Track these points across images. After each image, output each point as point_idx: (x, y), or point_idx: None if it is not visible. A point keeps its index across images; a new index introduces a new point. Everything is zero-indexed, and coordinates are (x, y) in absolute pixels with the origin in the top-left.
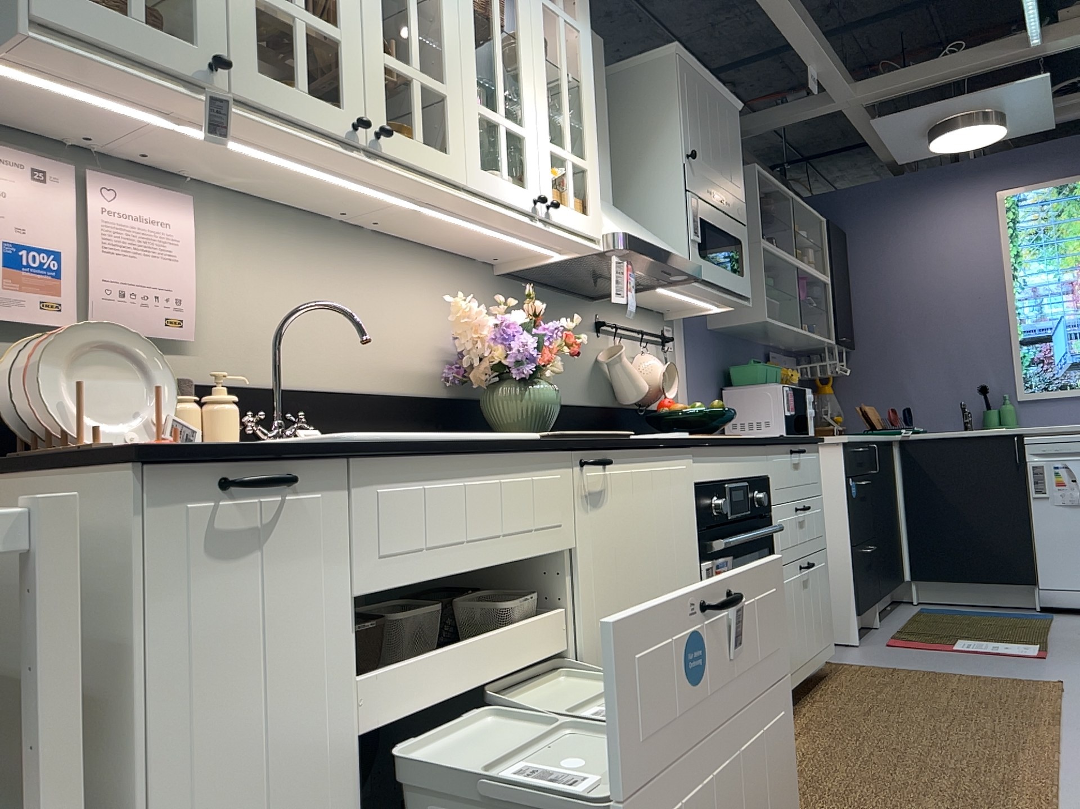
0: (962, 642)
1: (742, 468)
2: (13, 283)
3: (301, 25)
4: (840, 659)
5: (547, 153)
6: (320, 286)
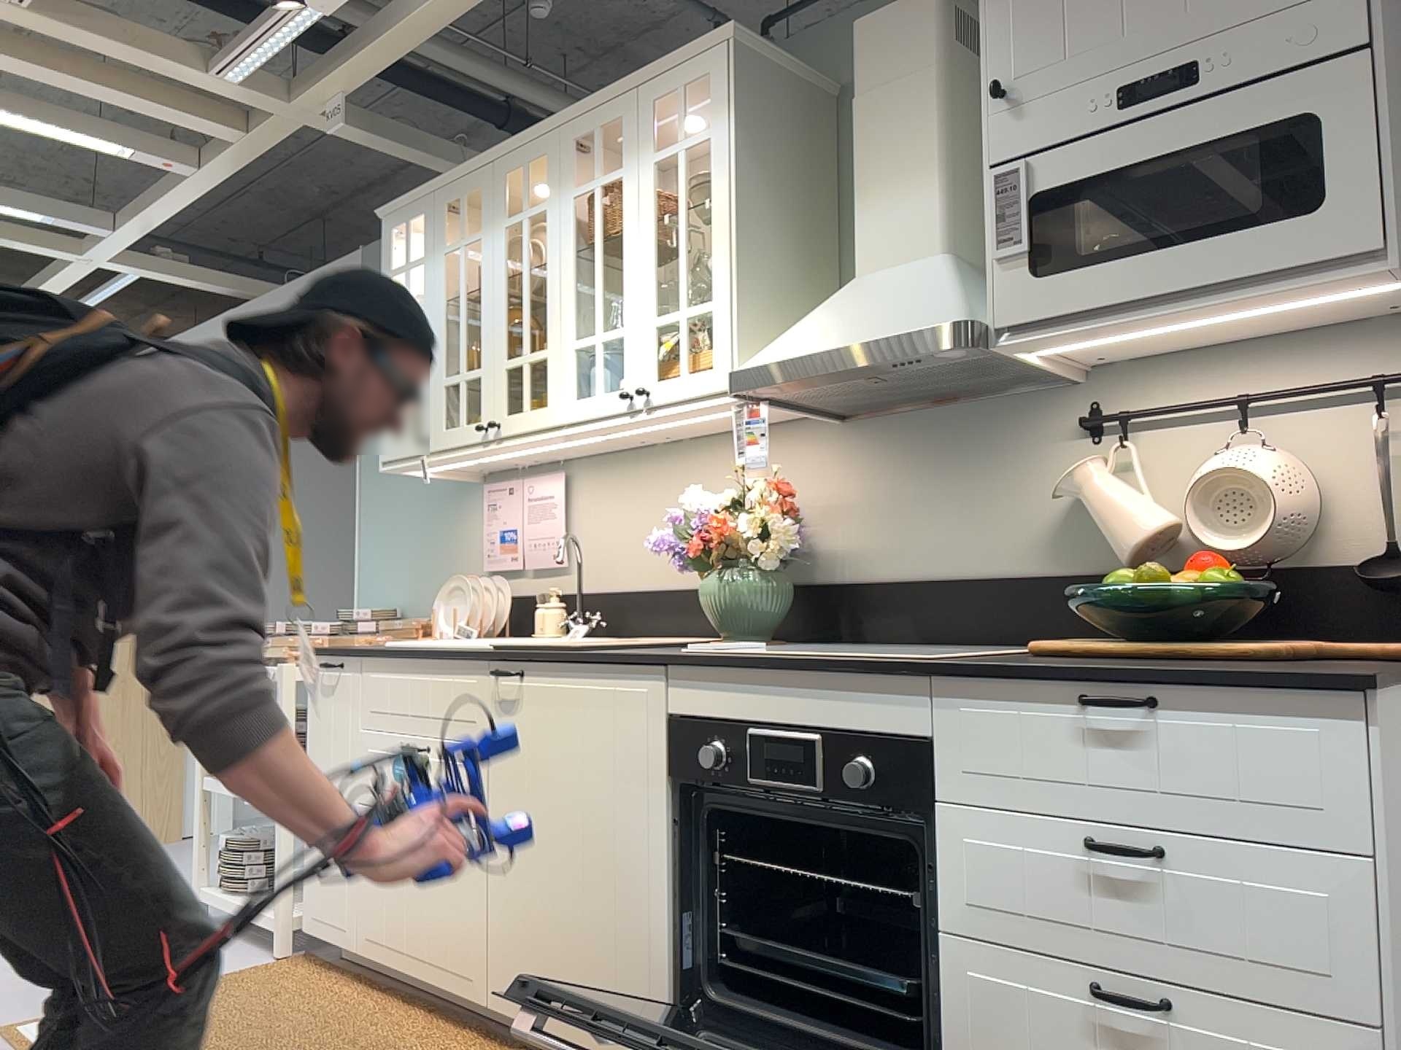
0: None
1: (809, 711)
2: (500, 550)
3: (462, 383)
4: None
5: (648, 333)
6: (644, 504)
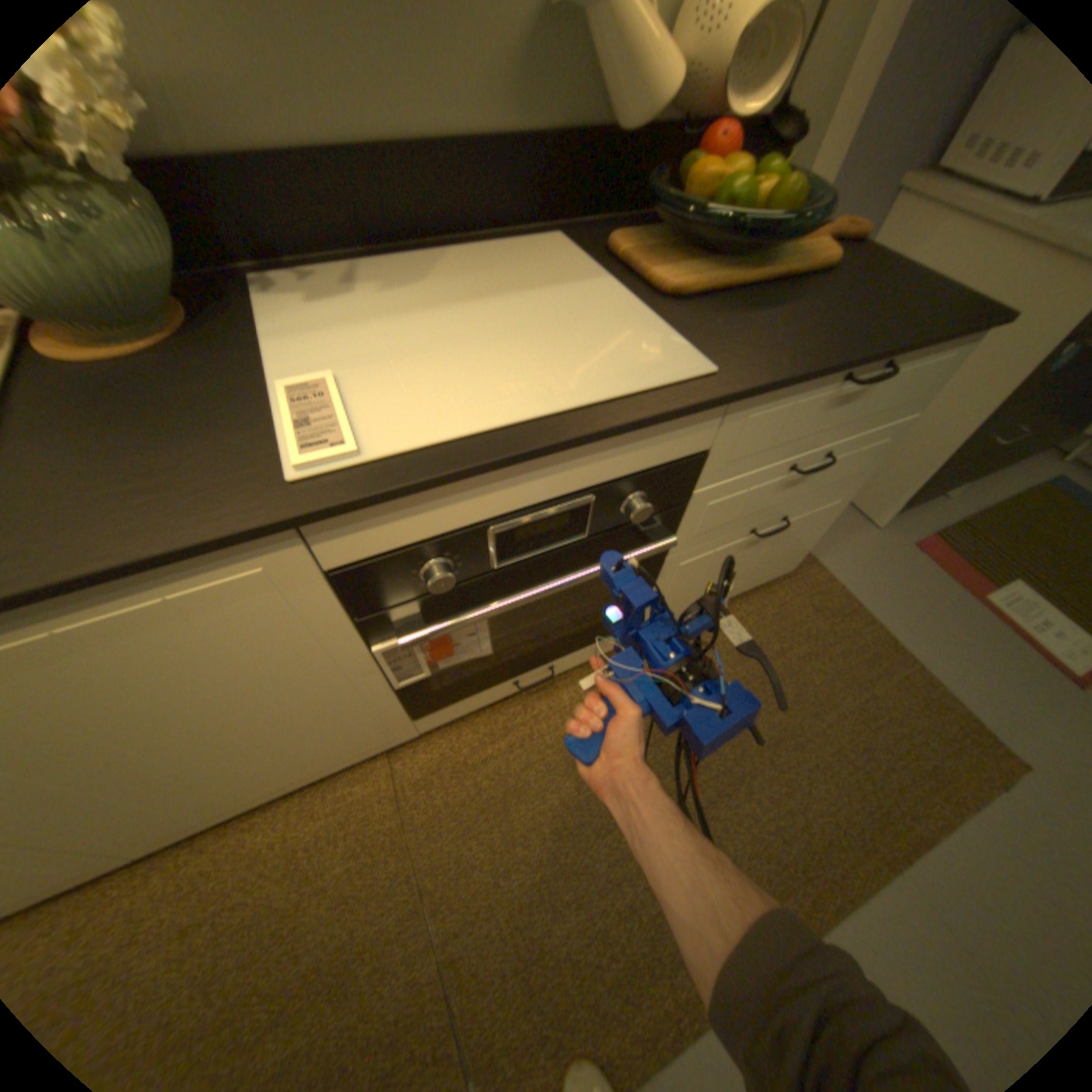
0: (1013, 590)
1: (577, 476)
2: None
3: None
4: (825, 549)
5: None
6: None
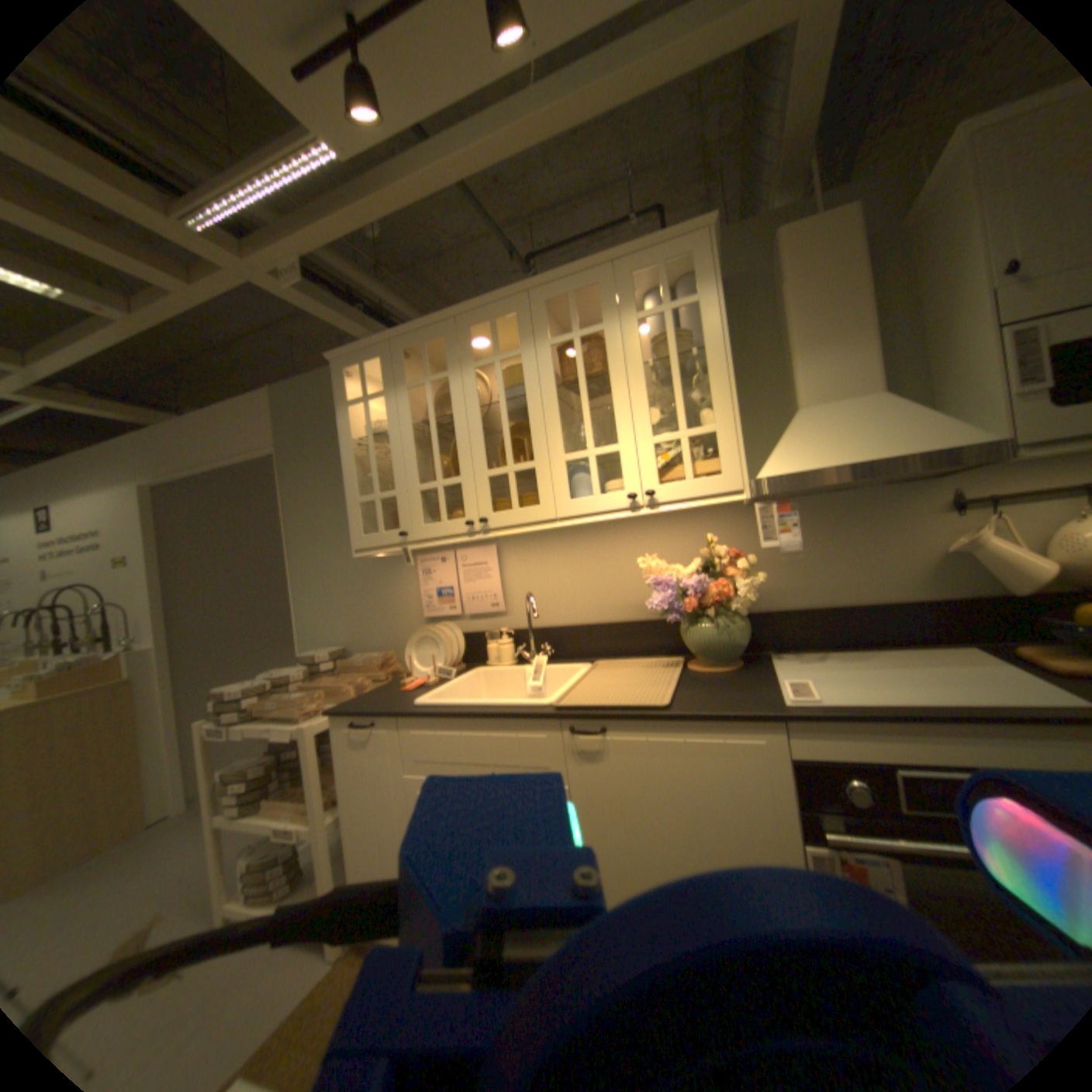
0: None
1: (968, 754)
2: (440, 602)
3: (440, 488)
4: None
5: (647, 448)
6: (573, 565)
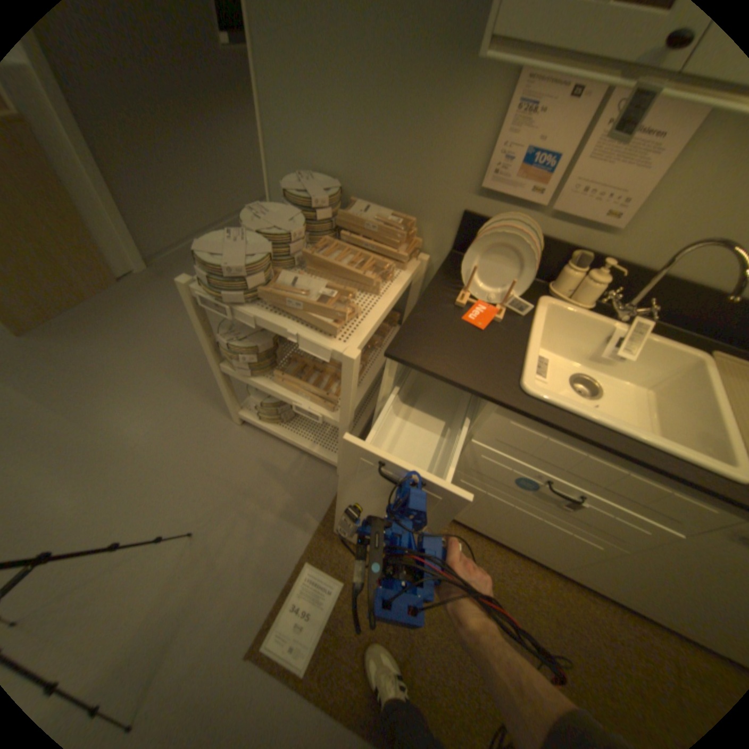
0: None
1: None
2: (523, 173)
3: None
4: None
5: None
6: None
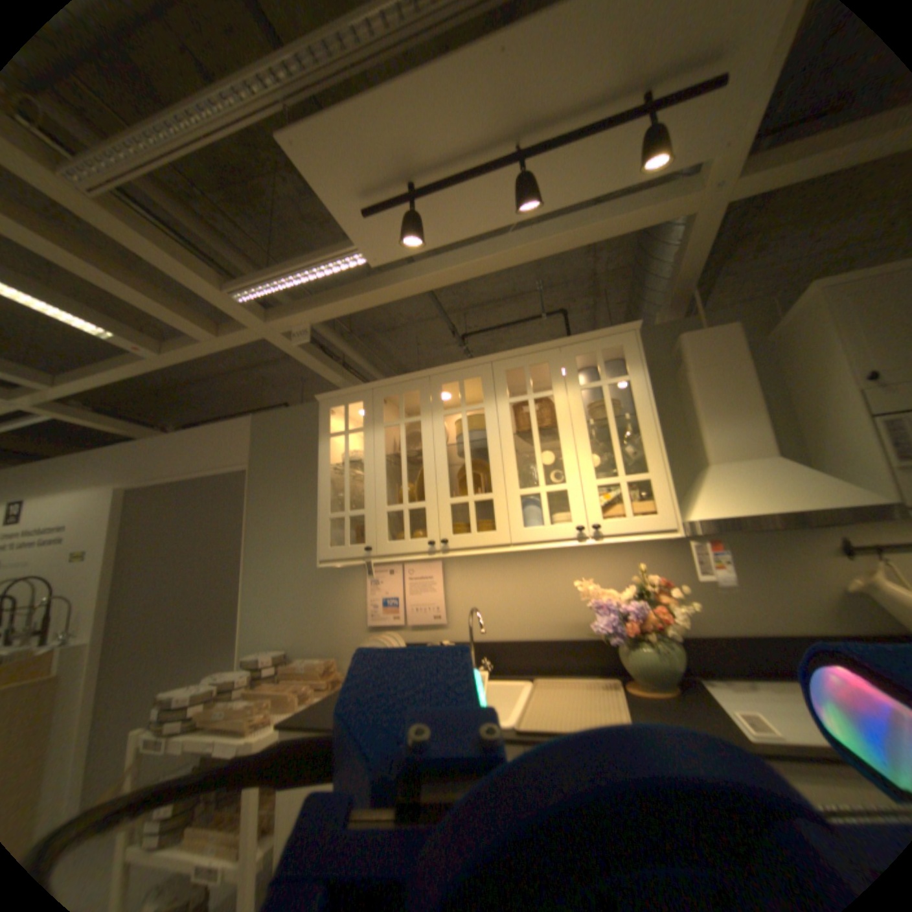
0: None
1: None
2: (386, 612)
3: (407, 511)
4: None
5: (592, 489)
6: (512, 584)
